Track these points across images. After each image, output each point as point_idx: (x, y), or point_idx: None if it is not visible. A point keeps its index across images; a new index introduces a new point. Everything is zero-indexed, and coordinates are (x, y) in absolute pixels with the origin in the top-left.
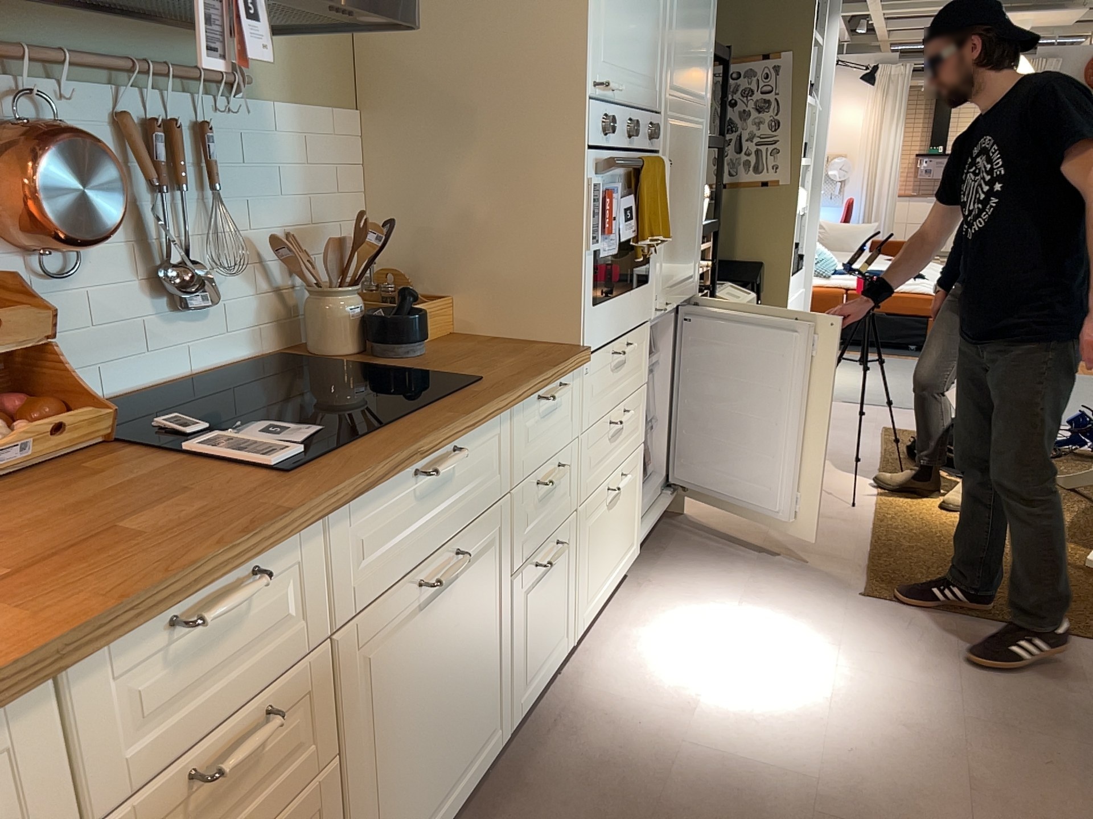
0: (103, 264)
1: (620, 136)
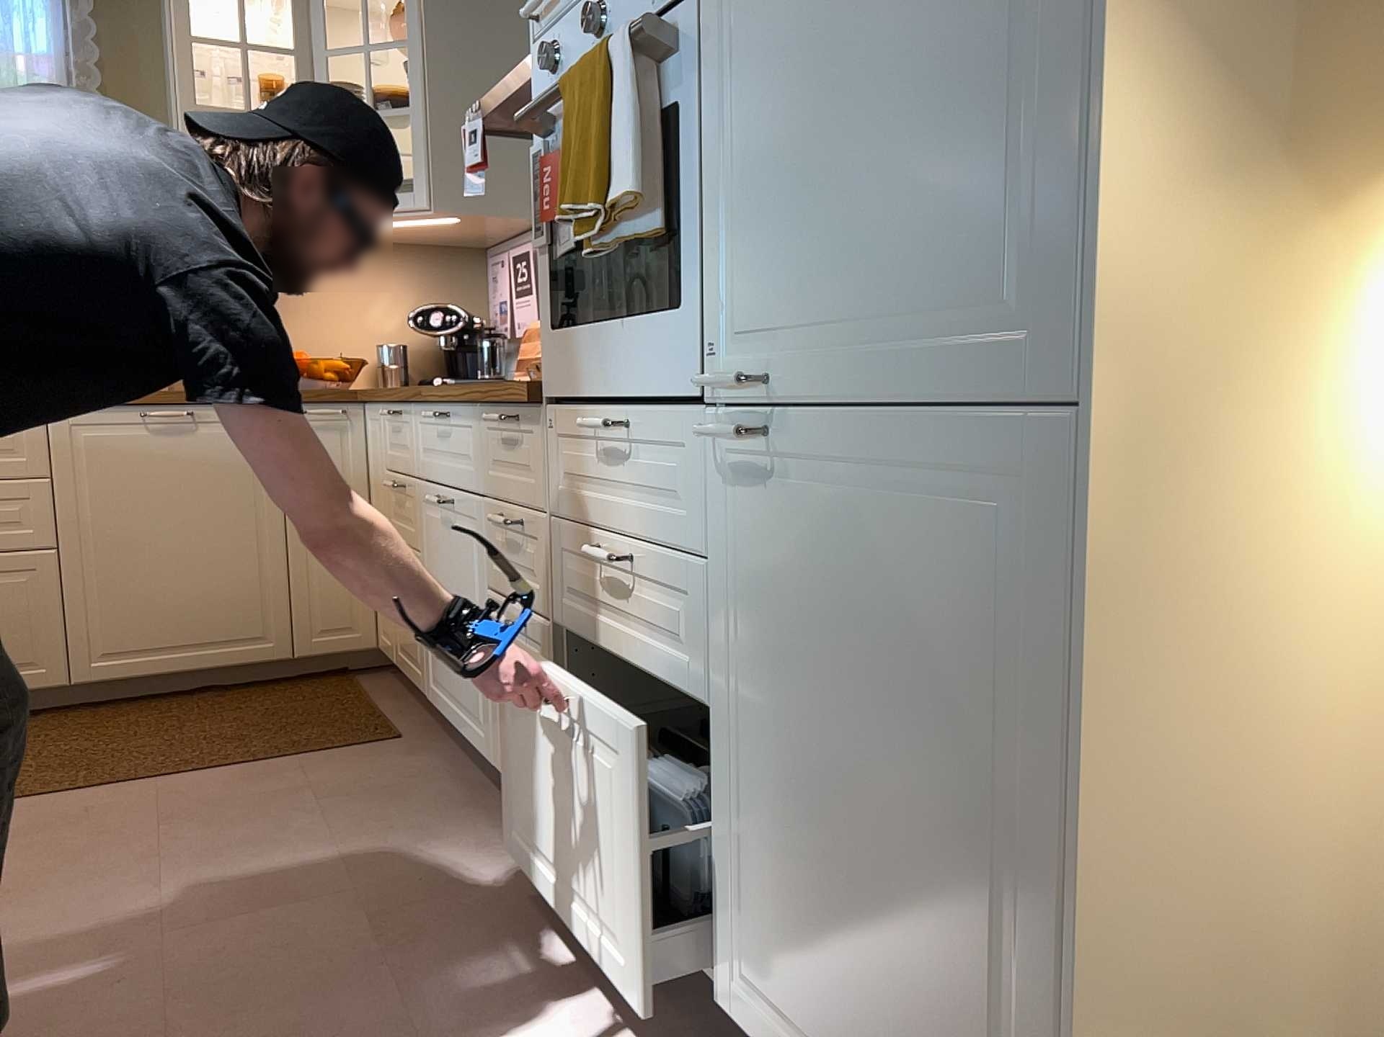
0: None
1: (582, 49)
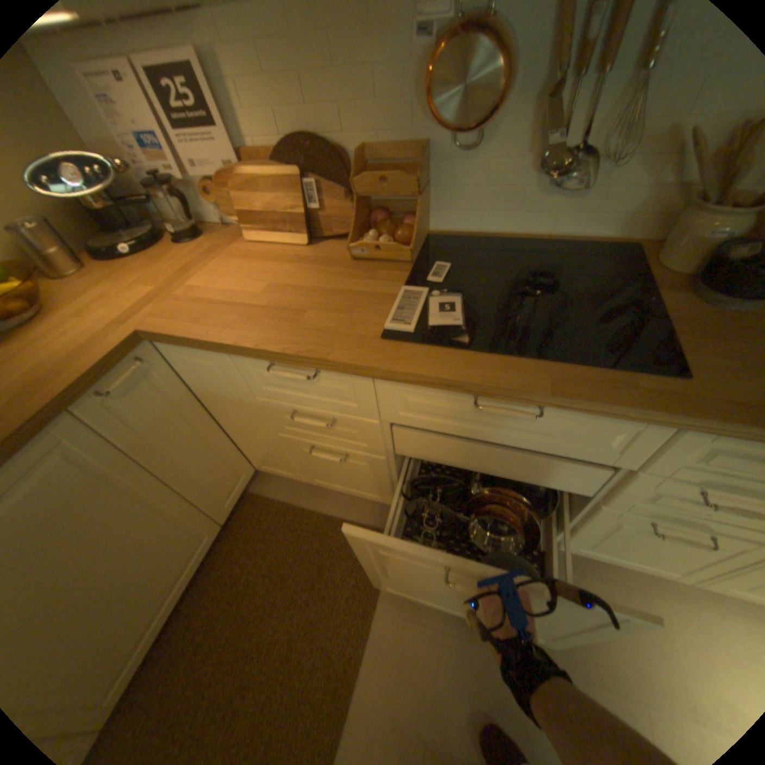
0: (505, 139)
1: None
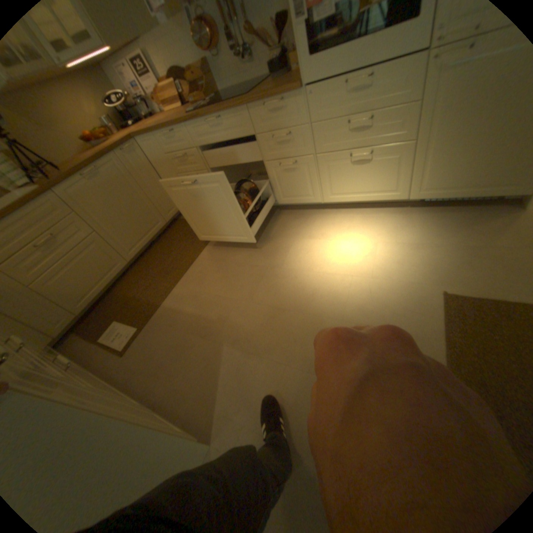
0: (224, 48)
1: None
